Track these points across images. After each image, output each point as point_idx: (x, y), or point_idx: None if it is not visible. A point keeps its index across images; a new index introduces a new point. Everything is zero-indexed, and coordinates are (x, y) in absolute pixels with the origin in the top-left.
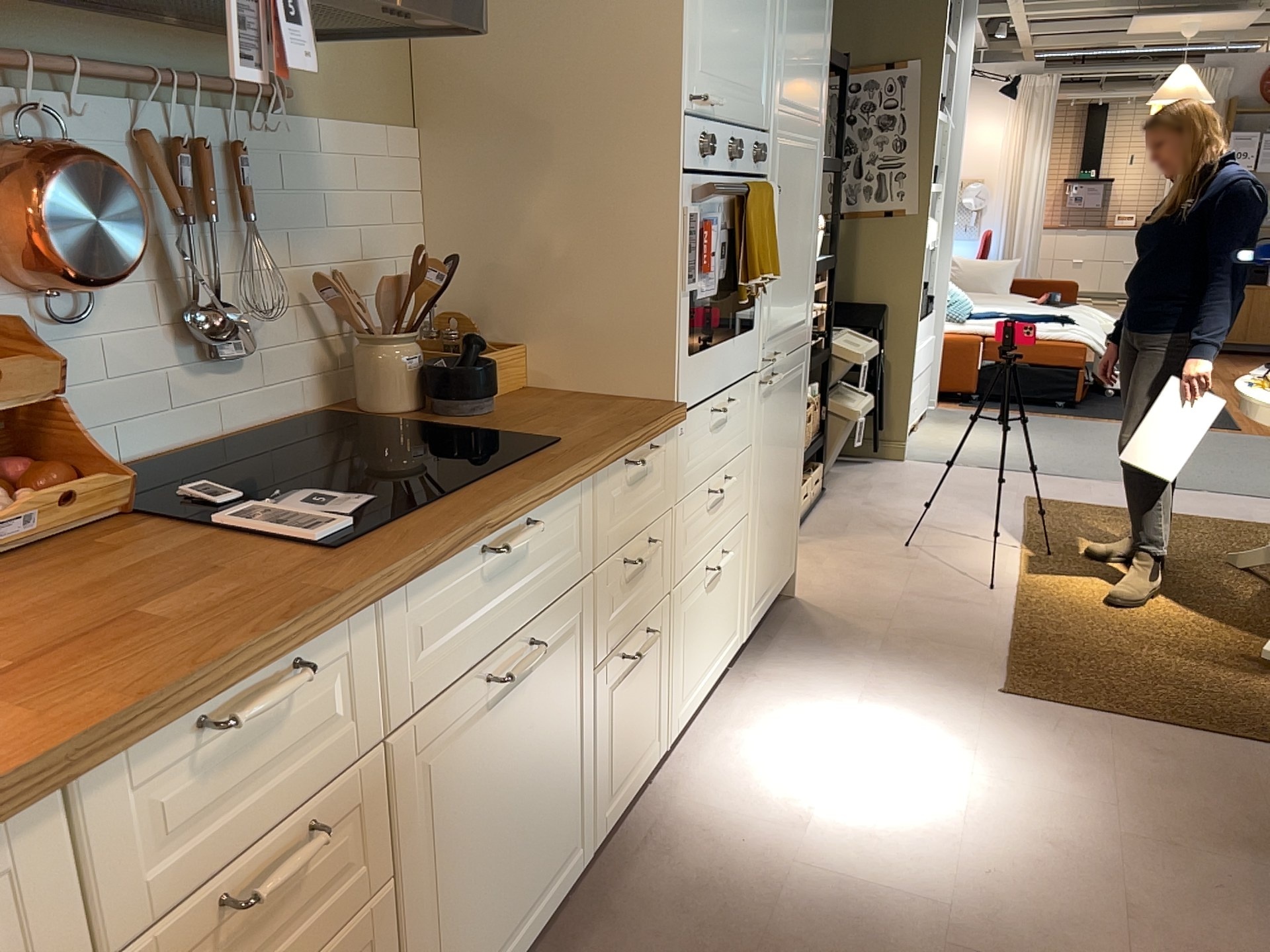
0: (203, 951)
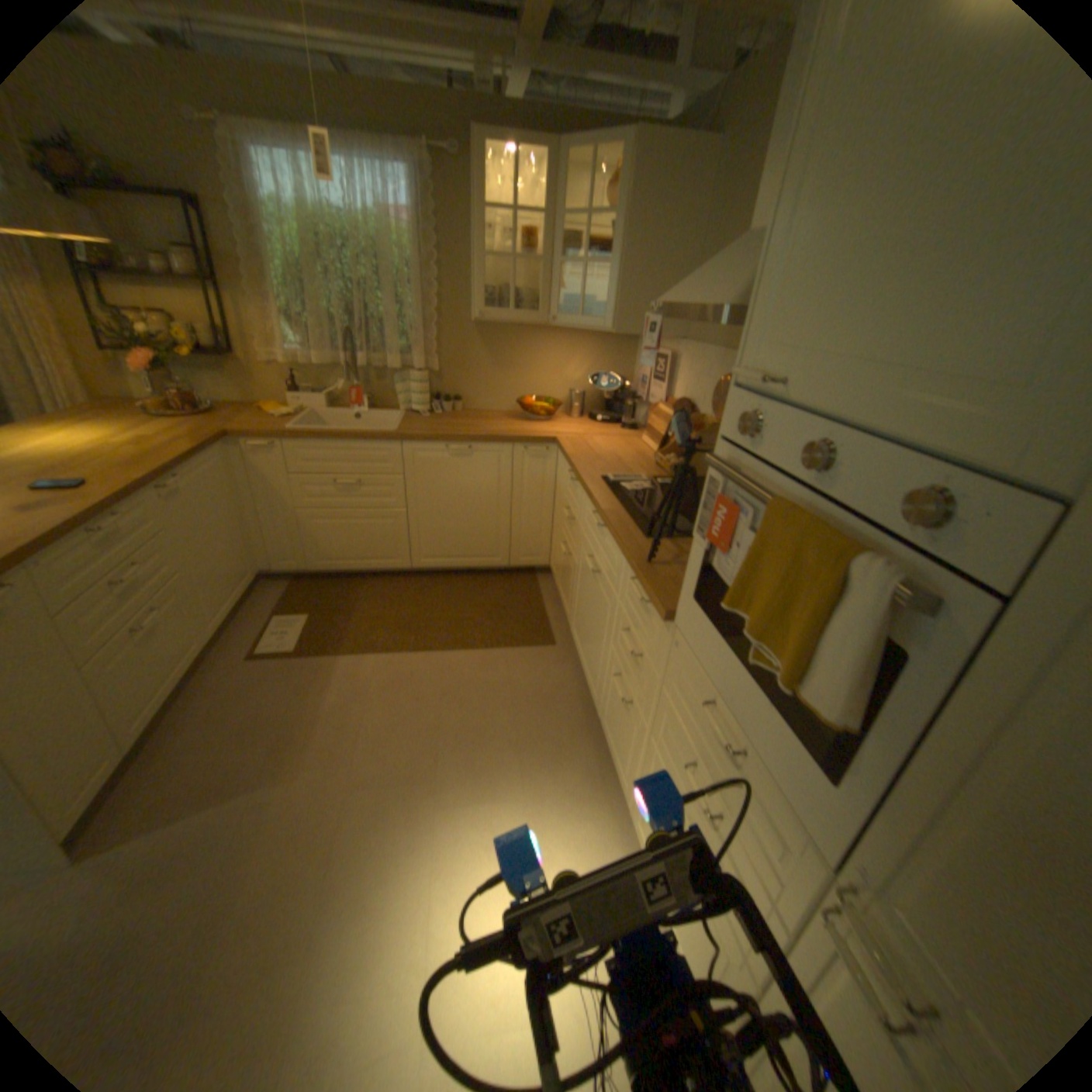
0: (567, 516)
